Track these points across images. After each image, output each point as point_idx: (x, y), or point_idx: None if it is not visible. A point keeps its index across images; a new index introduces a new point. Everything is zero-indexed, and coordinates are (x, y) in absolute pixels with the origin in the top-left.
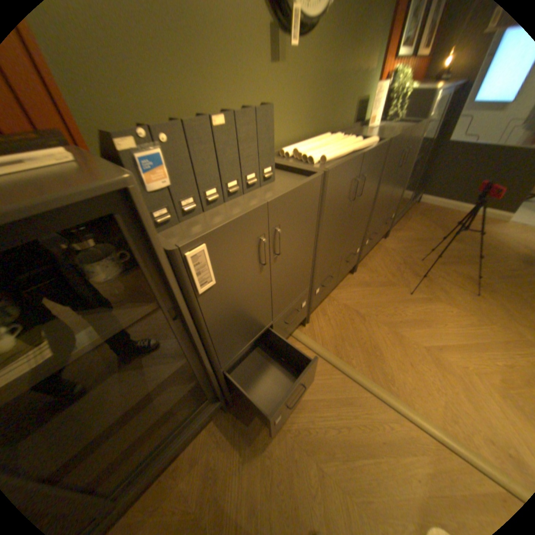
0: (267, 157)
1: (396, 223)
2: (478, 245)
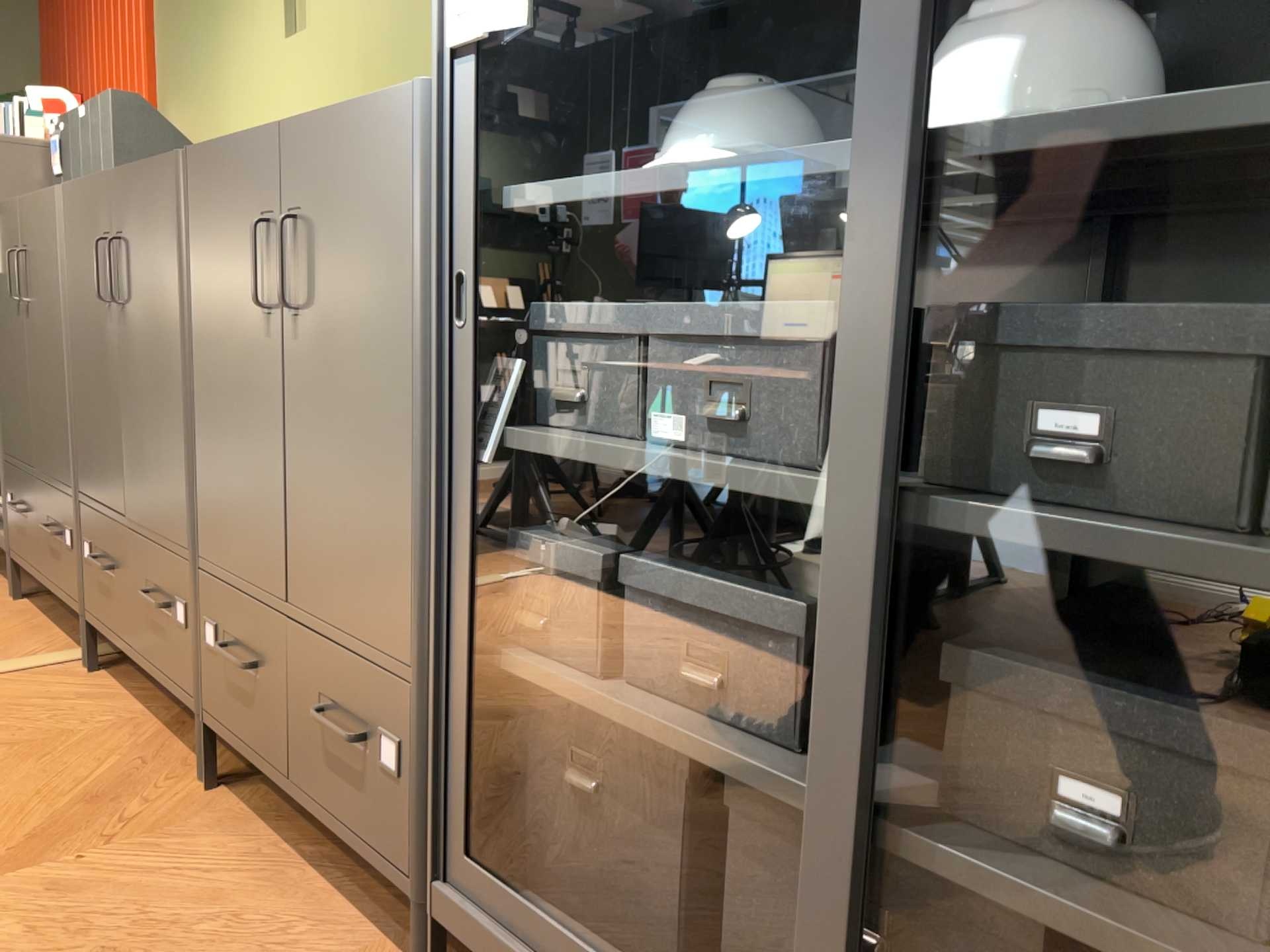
0: (108, 169)
1: None
2: None
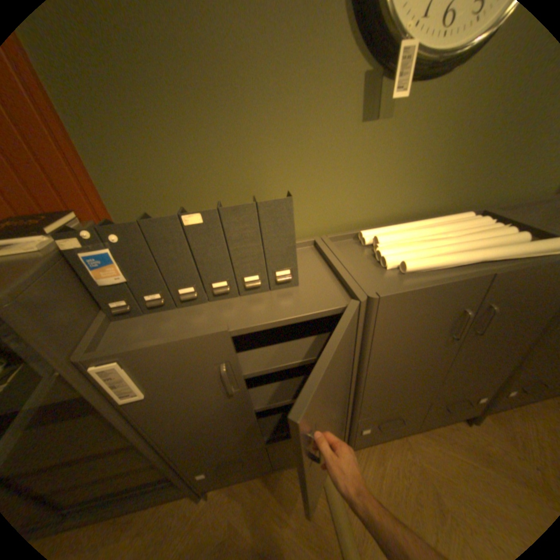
0: (281, 259)
1: None
2: None
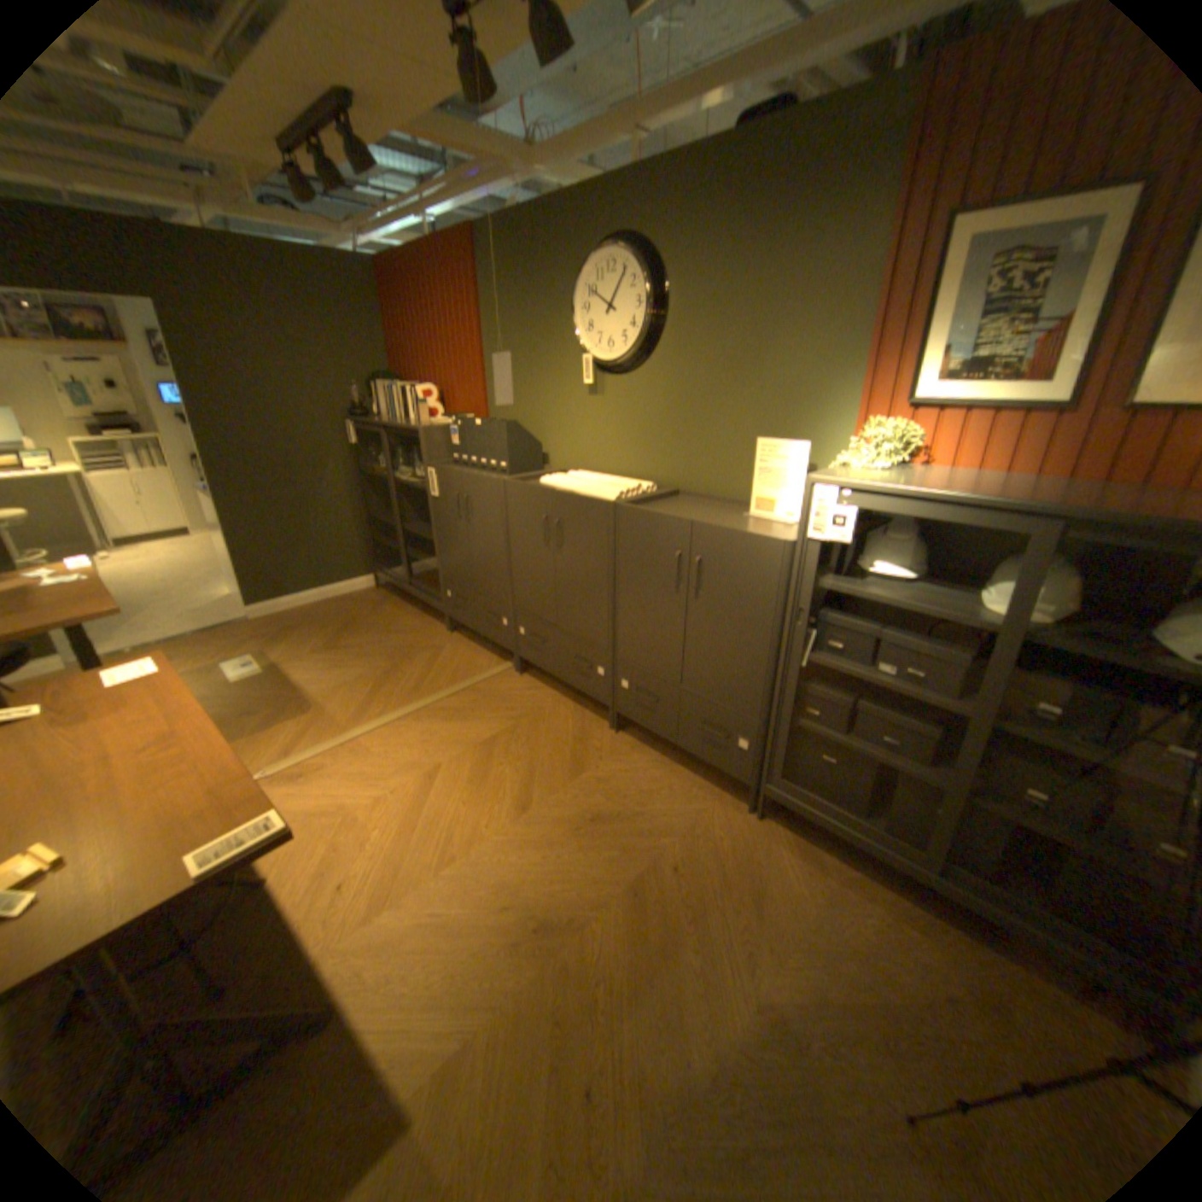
0: (502, 456)
1: (857, 872)
2: (757, 1090)
